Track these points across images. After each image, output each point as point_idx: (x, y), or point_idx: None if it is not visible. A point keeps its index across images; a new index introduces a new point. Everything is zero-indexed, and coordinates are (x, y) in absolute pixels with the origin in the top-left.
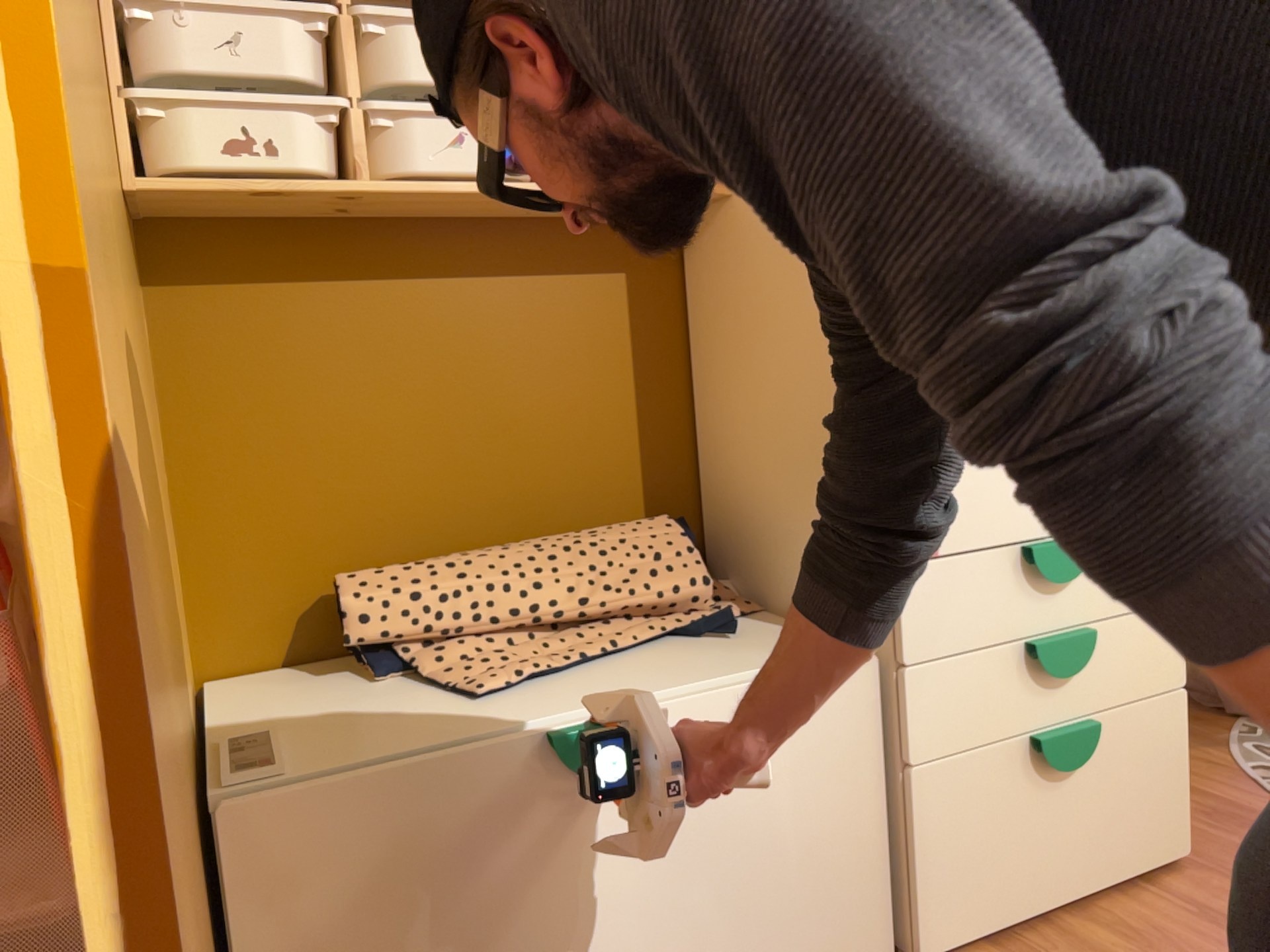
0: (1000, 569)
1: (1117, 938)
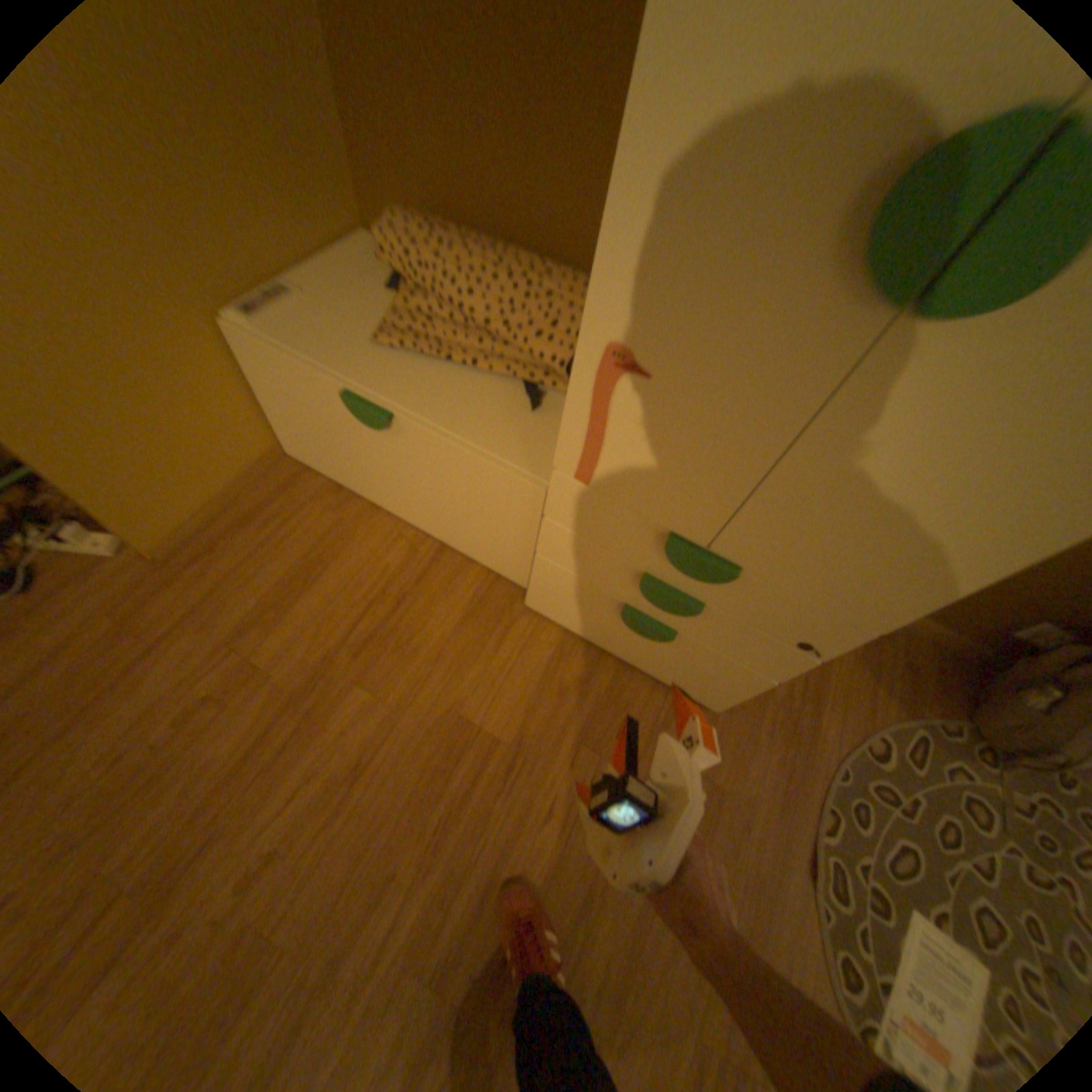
0: (641, 528)
1: (605, 687)
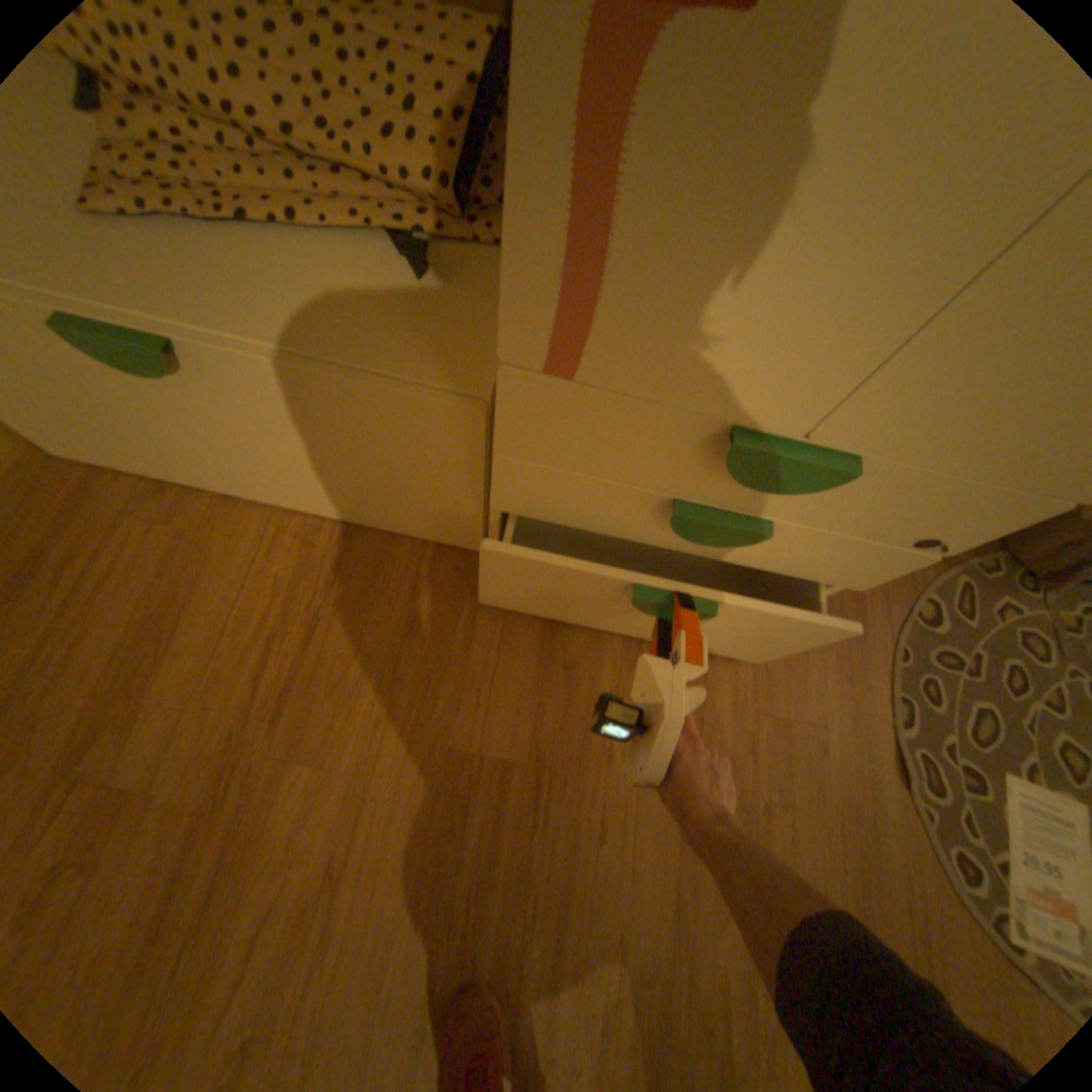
0: (677, 430)
1: (619, 644)
